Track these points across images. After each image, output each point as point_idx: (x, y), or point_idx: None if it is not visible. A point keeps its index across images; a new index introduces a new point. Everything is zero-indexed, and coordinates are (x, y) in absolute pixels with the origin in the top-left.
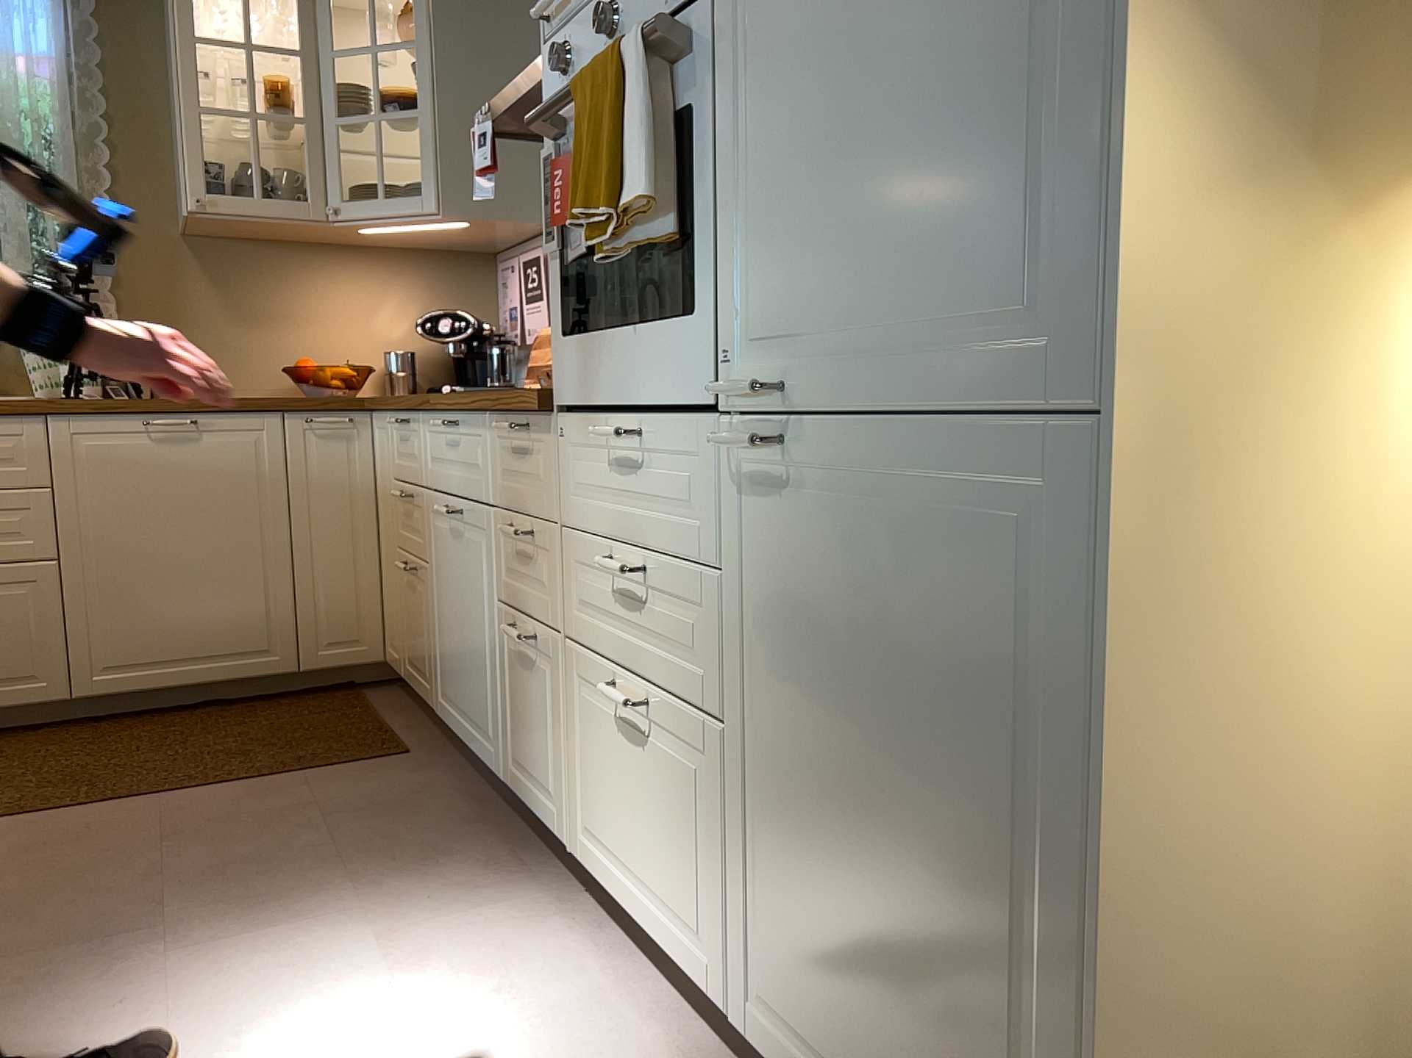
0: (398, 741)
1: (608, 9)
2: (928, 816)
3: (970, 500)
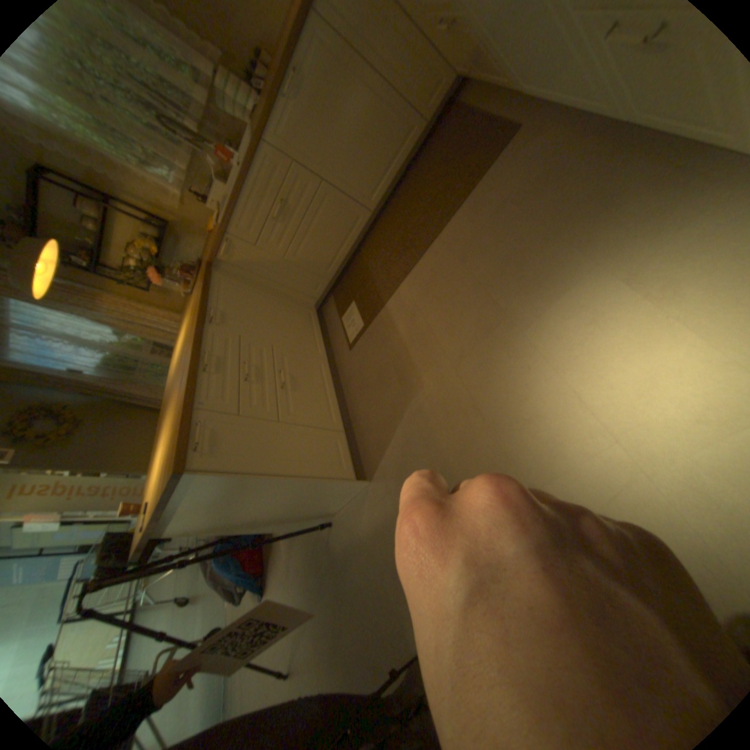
0: (509, 120)
1: None
2: None
3: None
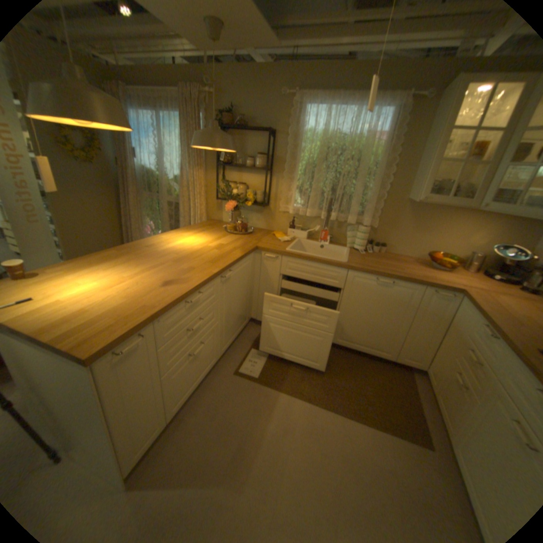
0: (429, 435)
1: None
2: None
3: None
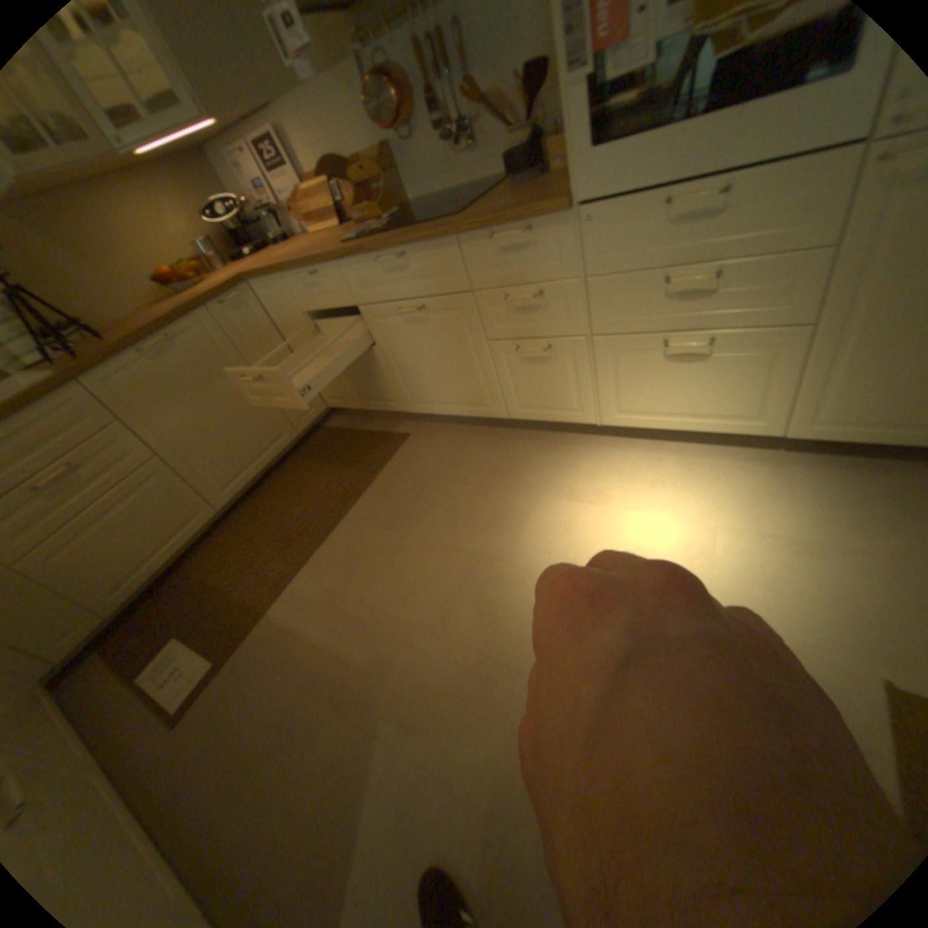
0: (392, 434)
1: None
2: None
3: None
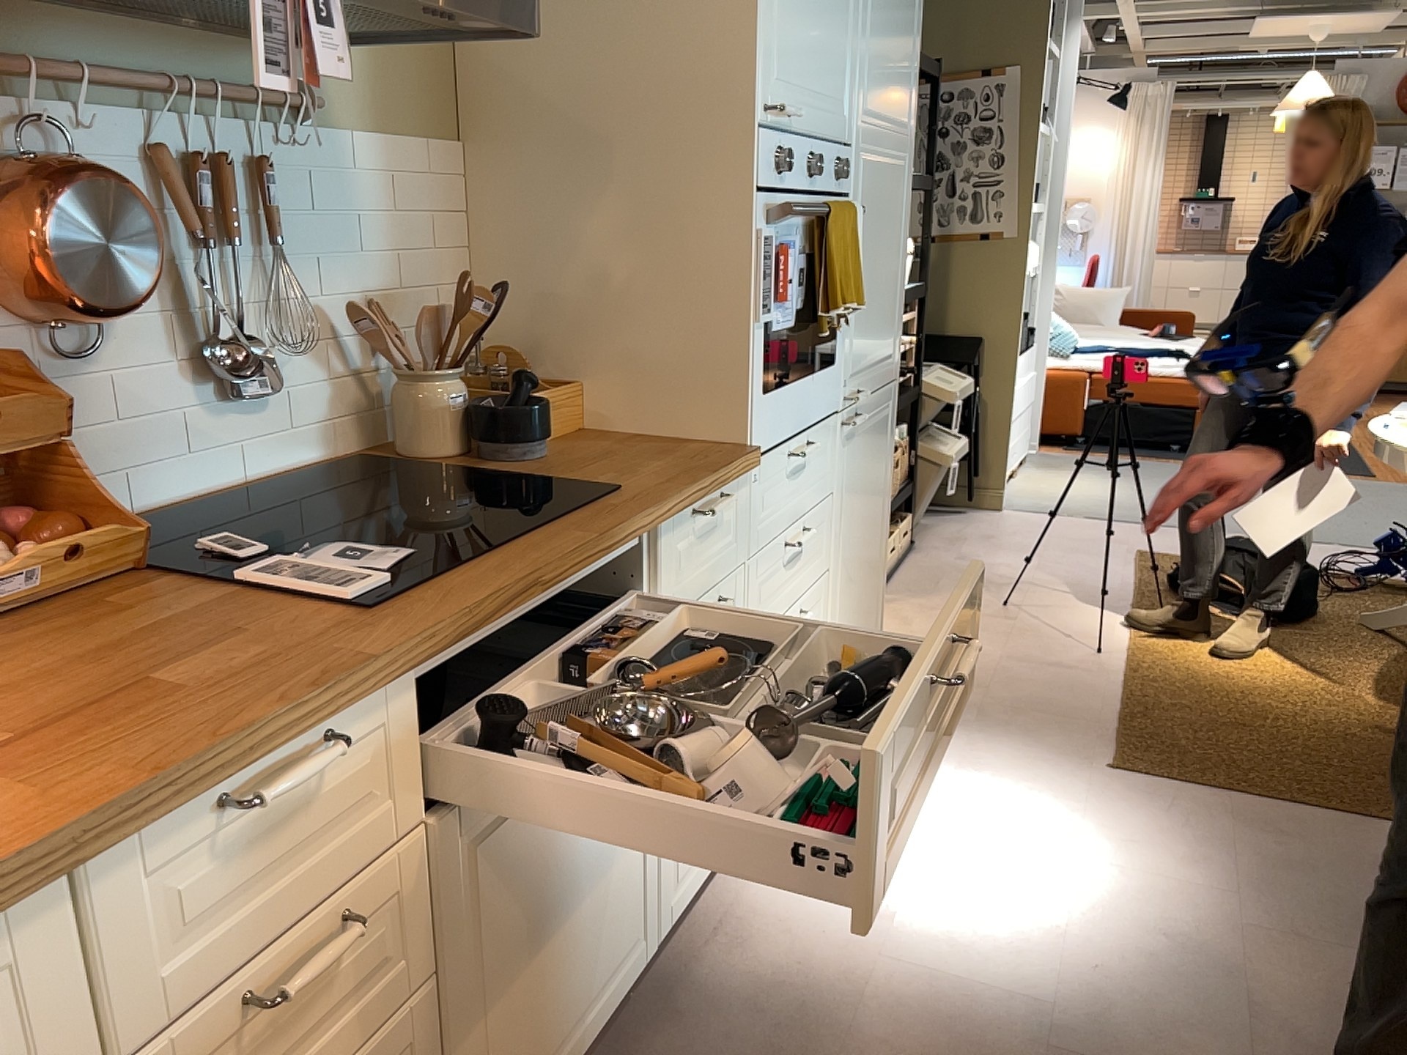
0: None
1: (824, 165)
2: (872, 519)
3: (882, 412)
